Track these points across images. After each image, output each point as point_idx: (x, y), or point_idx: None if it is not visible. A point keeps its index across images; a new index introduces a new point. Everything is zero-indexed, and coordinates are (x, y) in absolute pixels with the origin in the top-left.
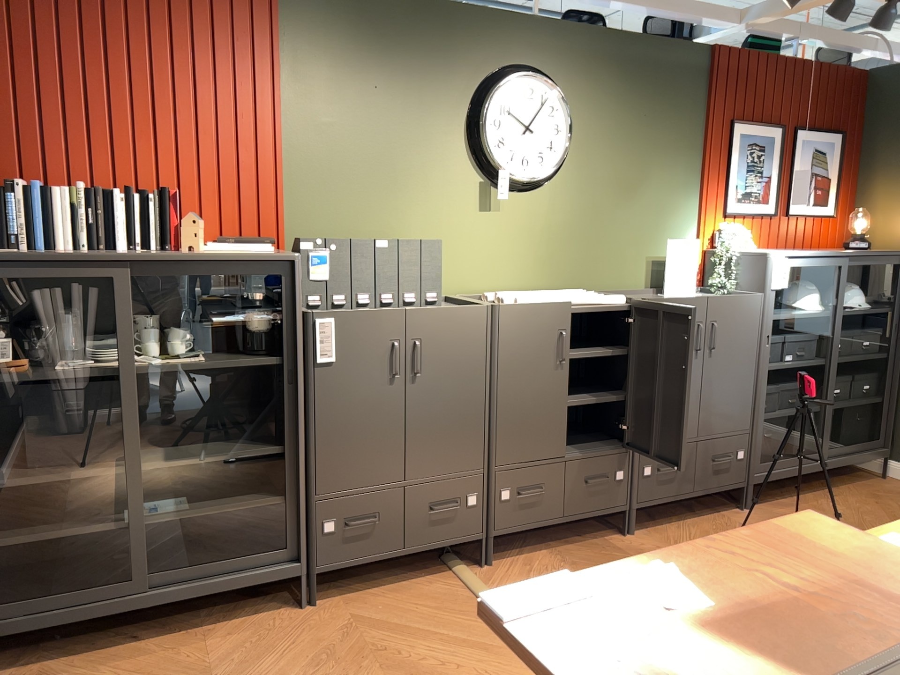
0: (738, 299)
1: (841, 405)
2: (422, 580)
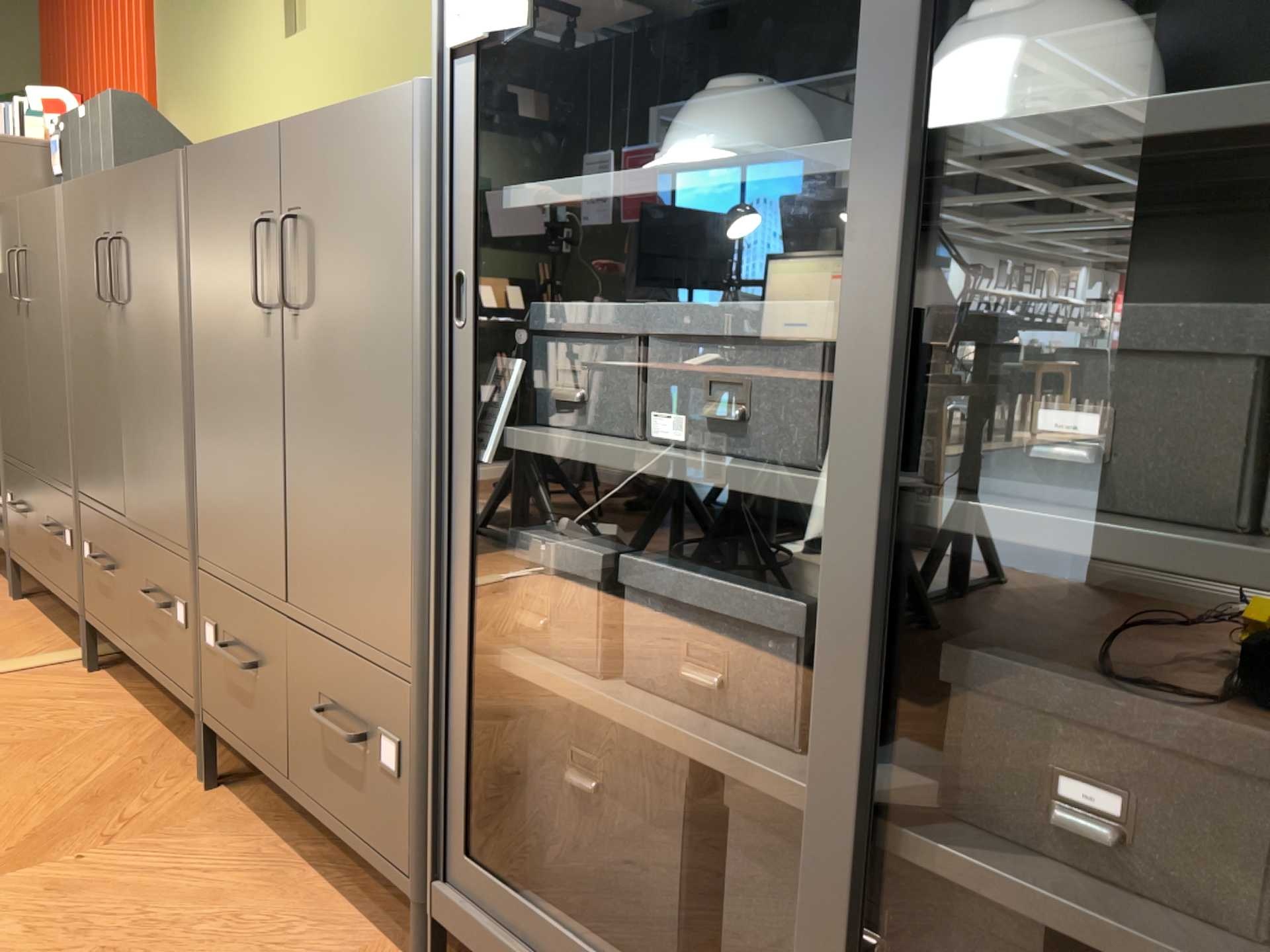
0: (347, 115)
1: (1078, 918)
2: (61, 639)
